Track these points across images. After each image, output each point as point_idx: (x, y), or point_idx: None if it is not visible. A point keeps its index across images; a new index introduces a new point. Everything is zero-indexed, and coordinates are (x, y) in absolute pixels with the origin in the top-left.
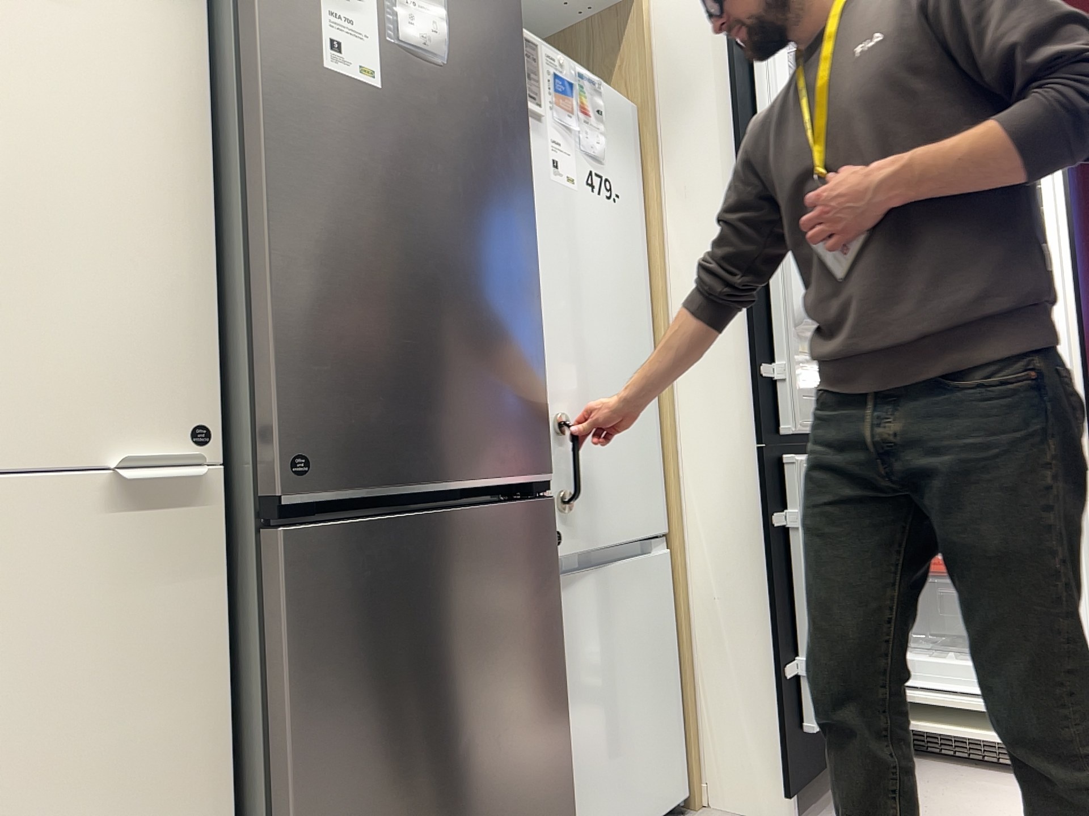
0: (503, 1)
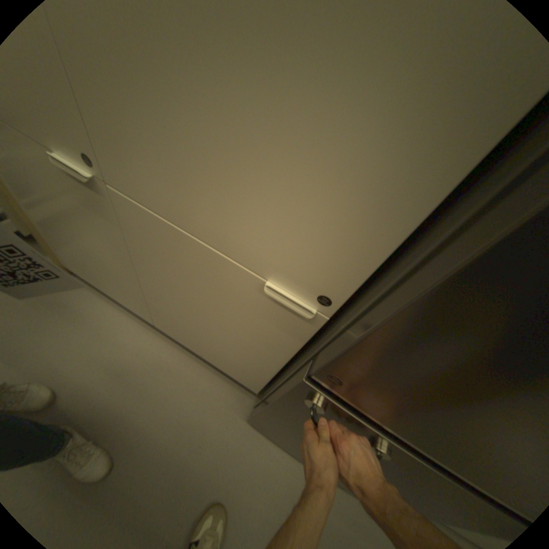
0: None
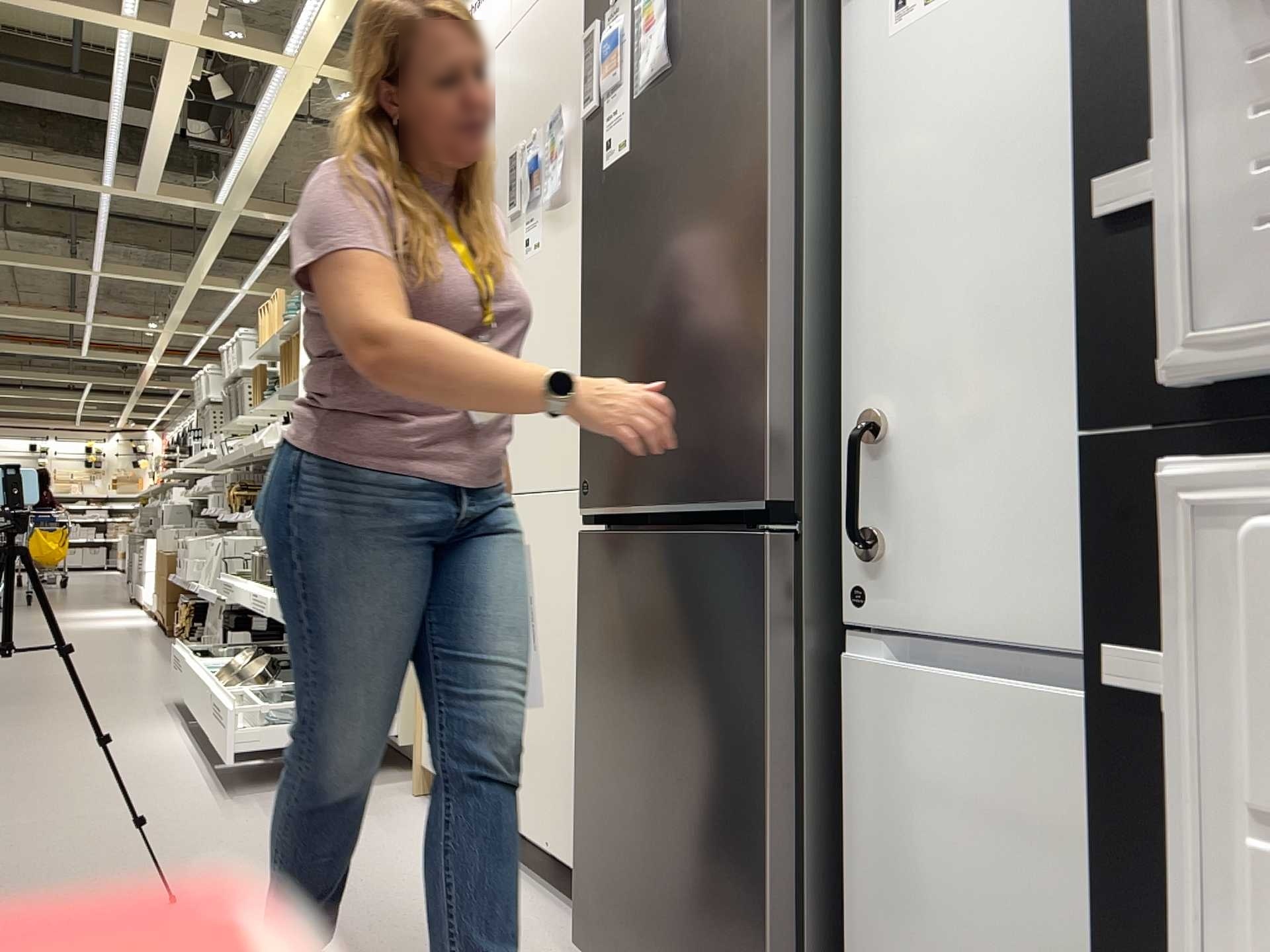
0: None
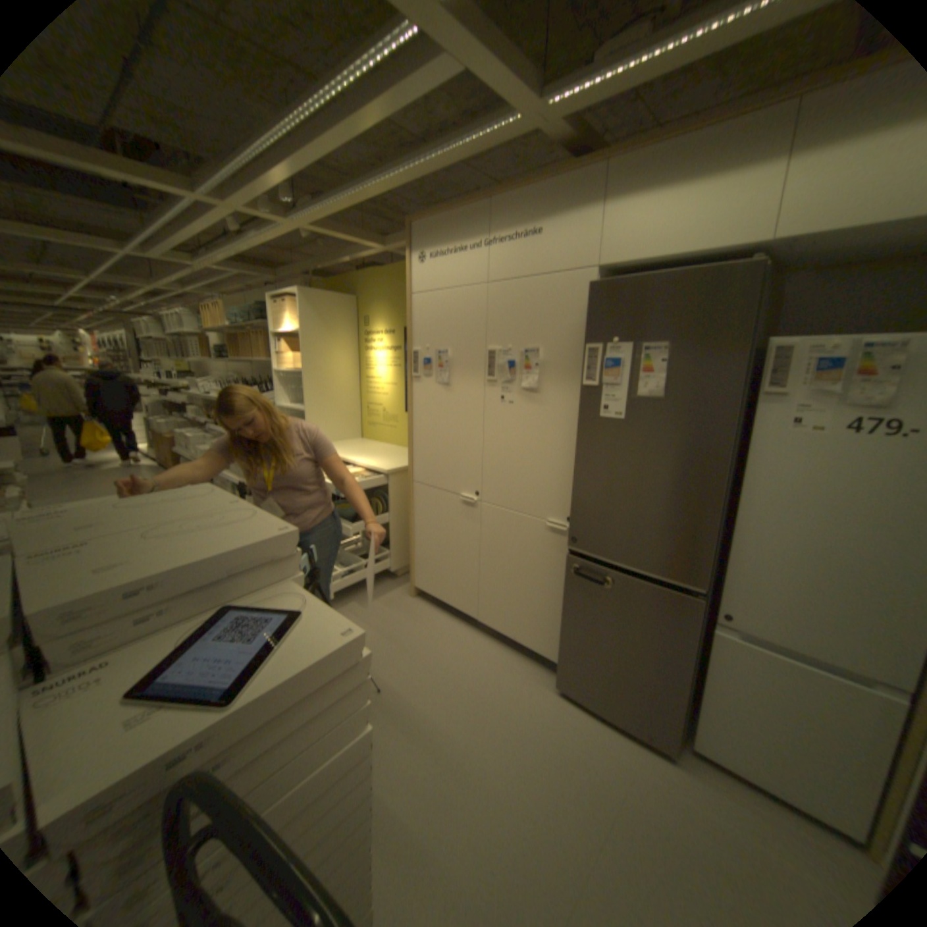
0: (729, 345)
